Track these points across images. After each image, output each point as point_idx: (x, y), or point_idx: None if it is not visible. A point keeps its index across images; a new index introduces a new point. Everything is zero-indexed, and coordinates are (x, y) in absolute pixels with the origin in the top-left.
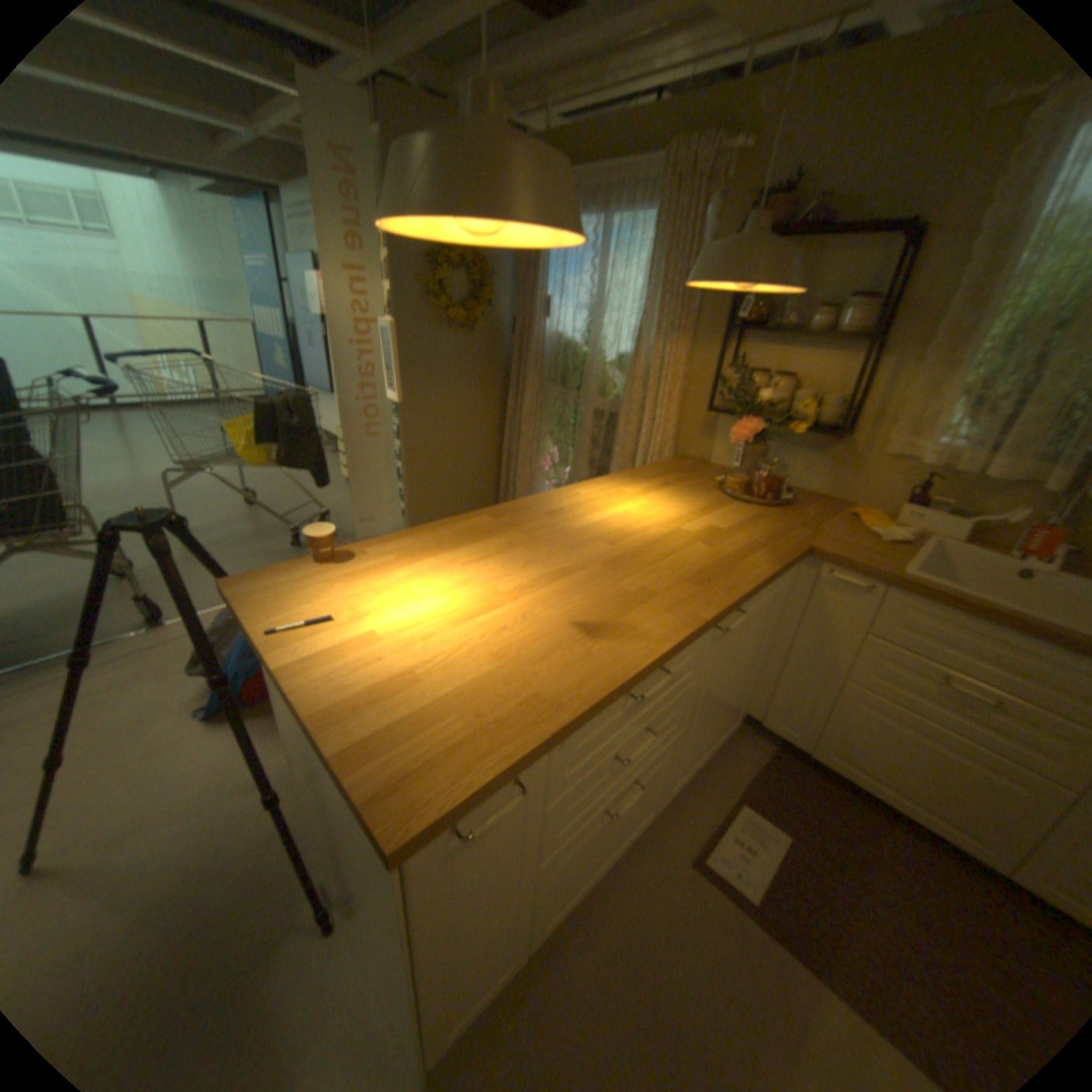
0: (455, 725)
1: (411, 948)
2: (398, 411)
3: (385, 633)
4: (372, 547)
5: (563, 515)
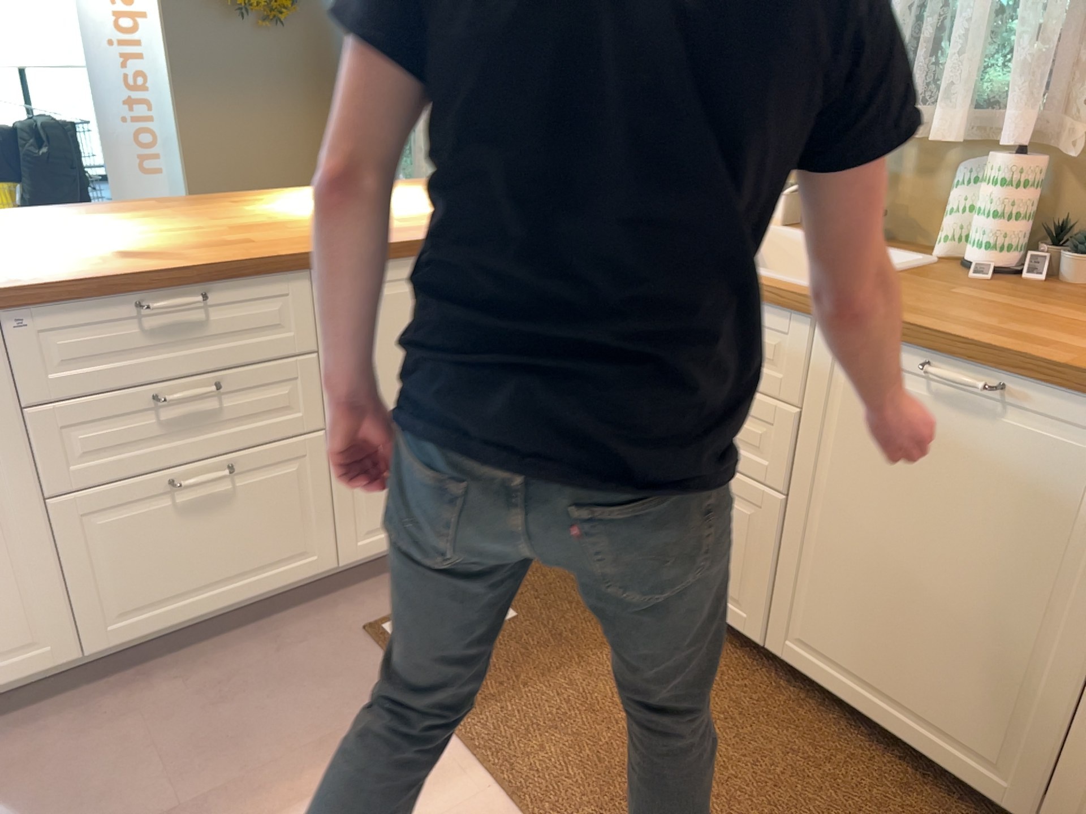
0: None
1: None
2: (179, 136)
3: None
4: None
5: (253, 203)
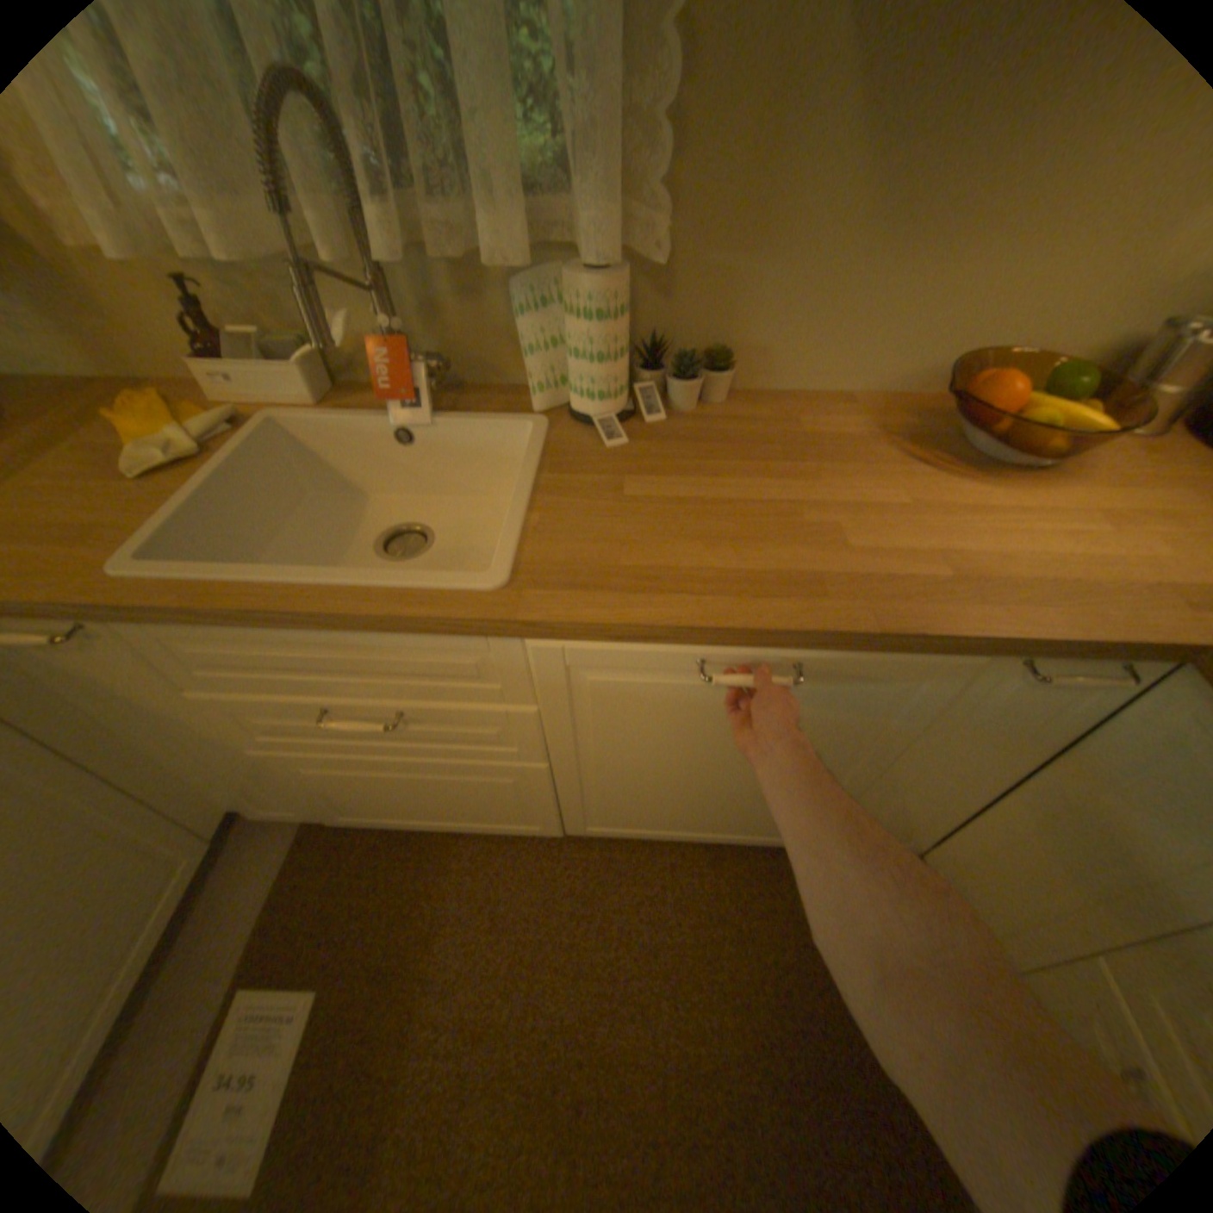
0: None
1: None
2: None
3: None
4: None
5: None
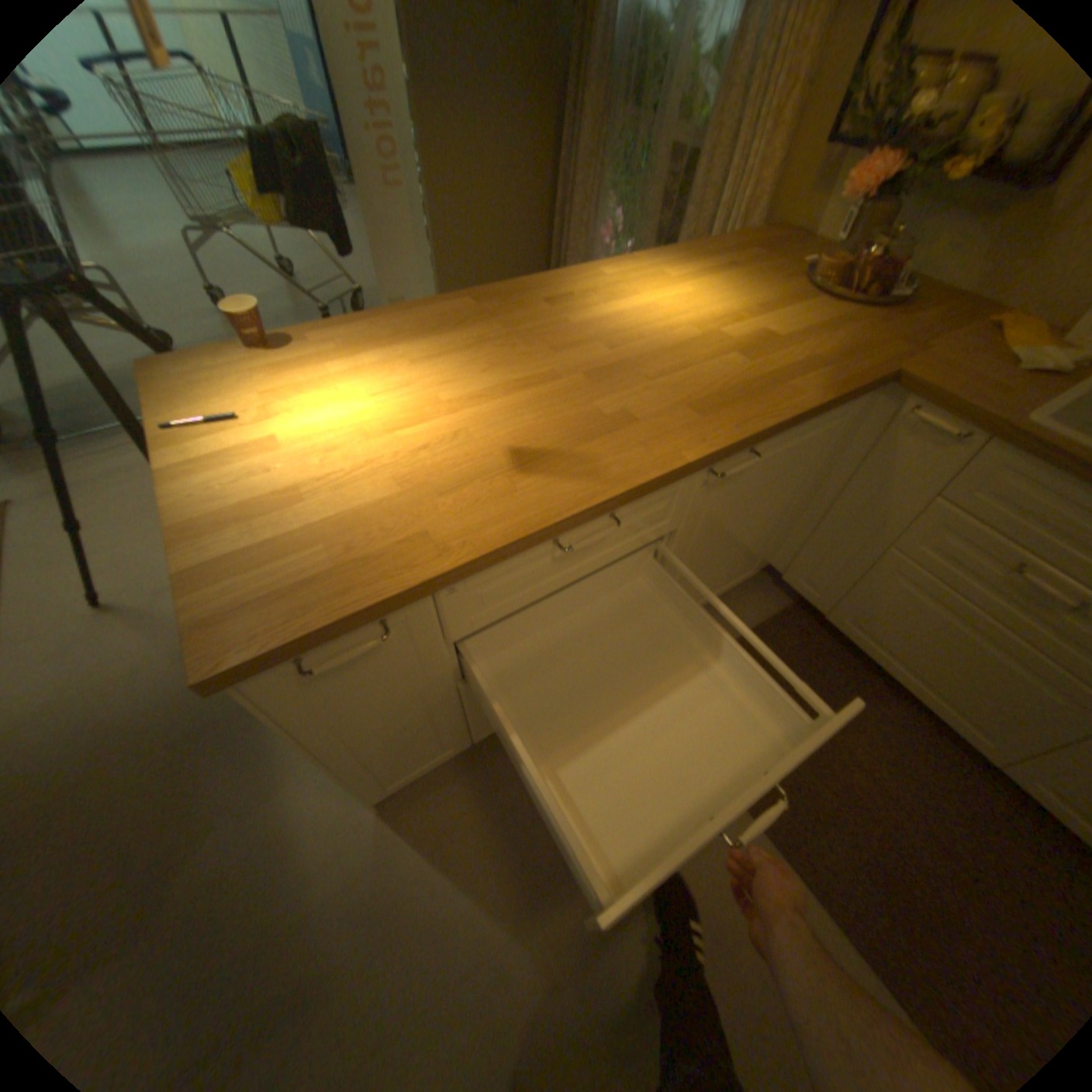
0: (316, 558)
1: (296, 743)
2: (416, 147)
3: (284, 440)
4: (313, 333)
5: (566, 302)
